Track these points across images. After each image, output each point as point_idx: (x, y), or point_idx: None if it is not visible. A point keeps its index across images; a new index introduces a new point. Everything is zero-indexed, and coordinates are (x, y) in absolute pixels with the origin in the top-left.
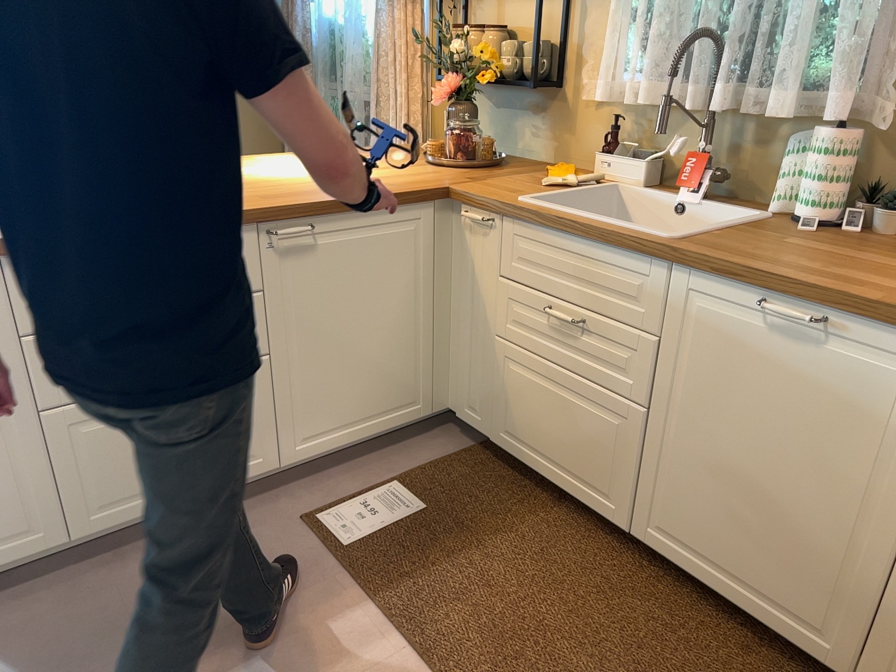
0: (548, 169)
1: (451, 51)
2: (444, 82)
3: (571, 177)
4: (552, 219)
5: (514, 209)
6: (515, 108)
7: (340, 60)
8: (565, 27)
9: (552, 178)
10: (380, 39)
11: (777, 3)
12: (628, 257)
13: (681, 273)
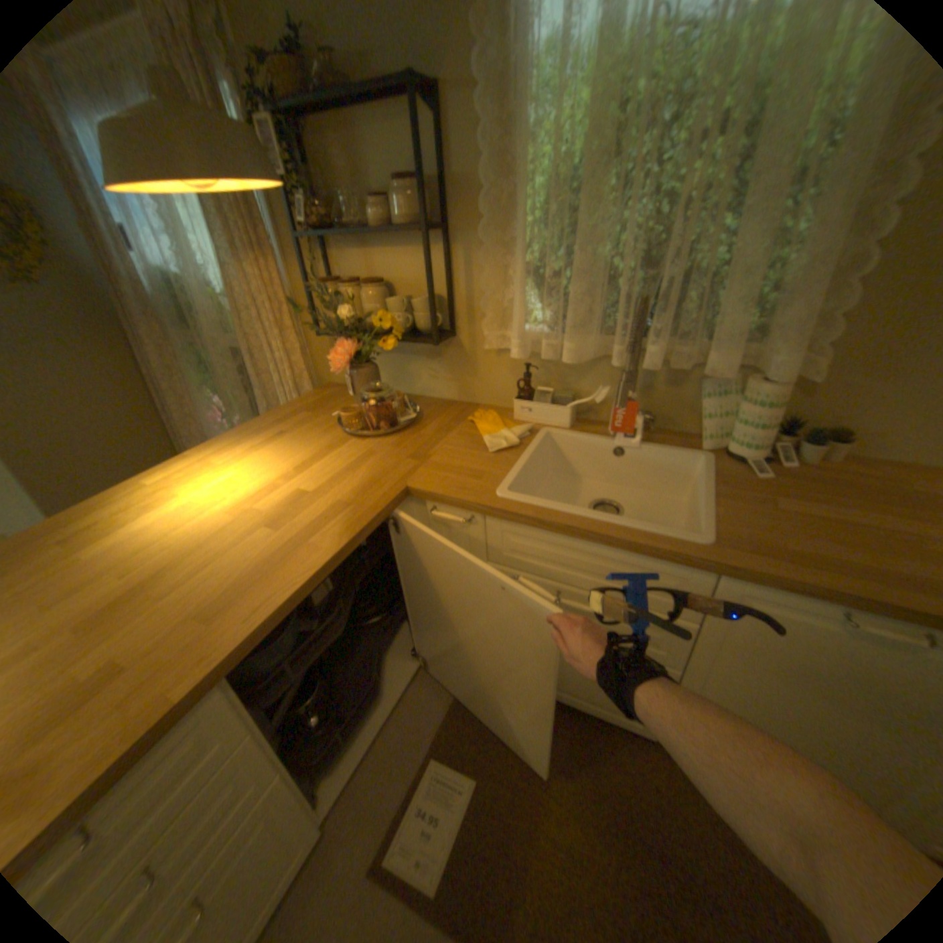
0: (475, 421)
1: (336, 312)
2: (339, 346)
3: (507, 432)
4: (559, 527)
5: (504, 512)
6: (406, 352)
7: (186, 309)
8: (450, 276)
9: (493, 440)
10: (228, 287)
11: (707, 261)
12: (662, 562)
13: (737, 582)
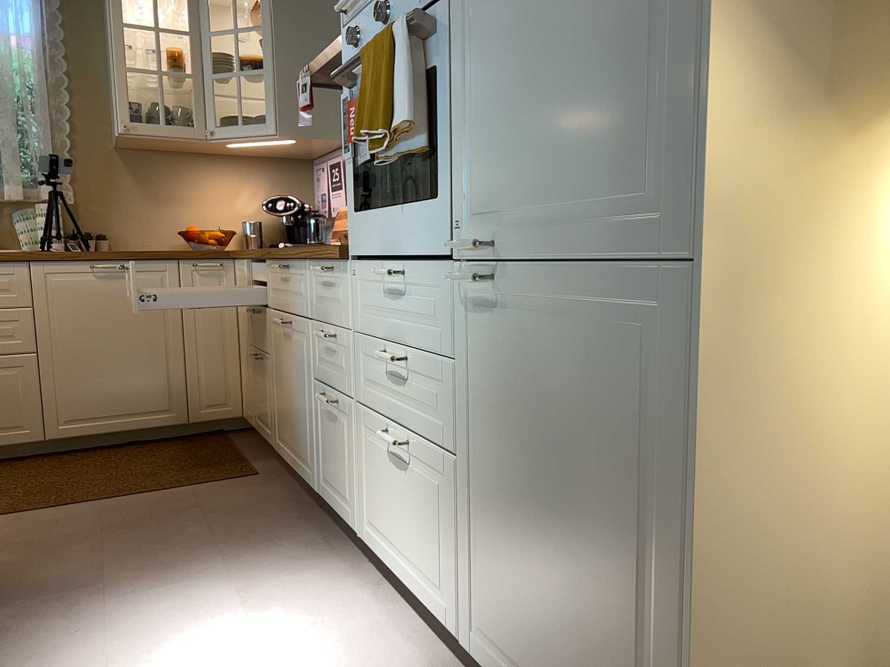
0: None
1: None
2: None
3: None
4: None
5: None
6: None
7: None
8: None
9: None
10: None
11: None
12: None
13: (38, 266)
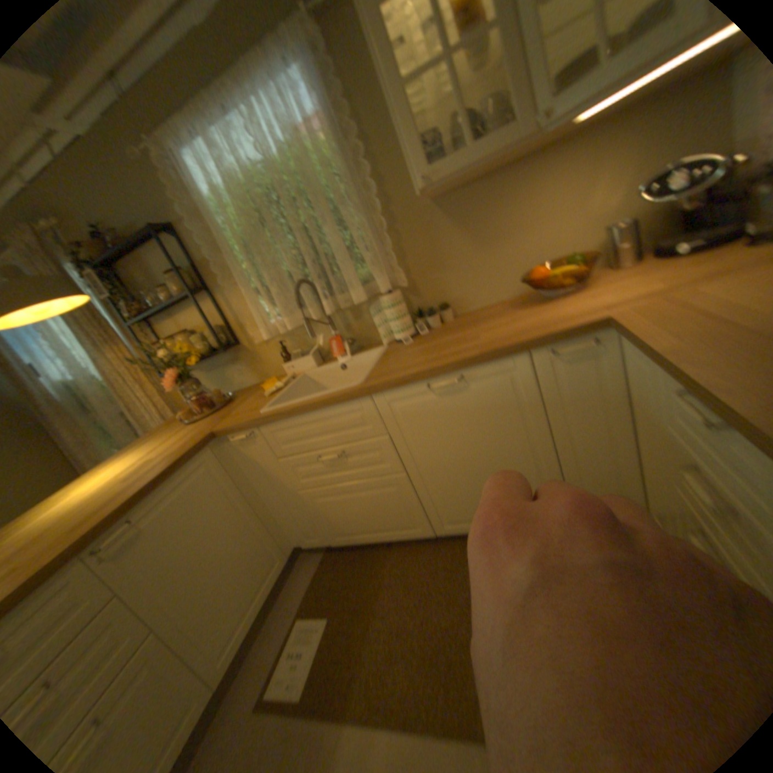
0: (262, 385)
1: (159, 356)
2: (167, 375)
3: (278, 382)
4: (290, 411)
5: (263, 418)
6: (219, 366)
7: (82, 399)
8: (221, 312)
9: (268, 389)
10: (105, 373)
11: (324, 252)
12: (345, 405)
13: (378, 396)
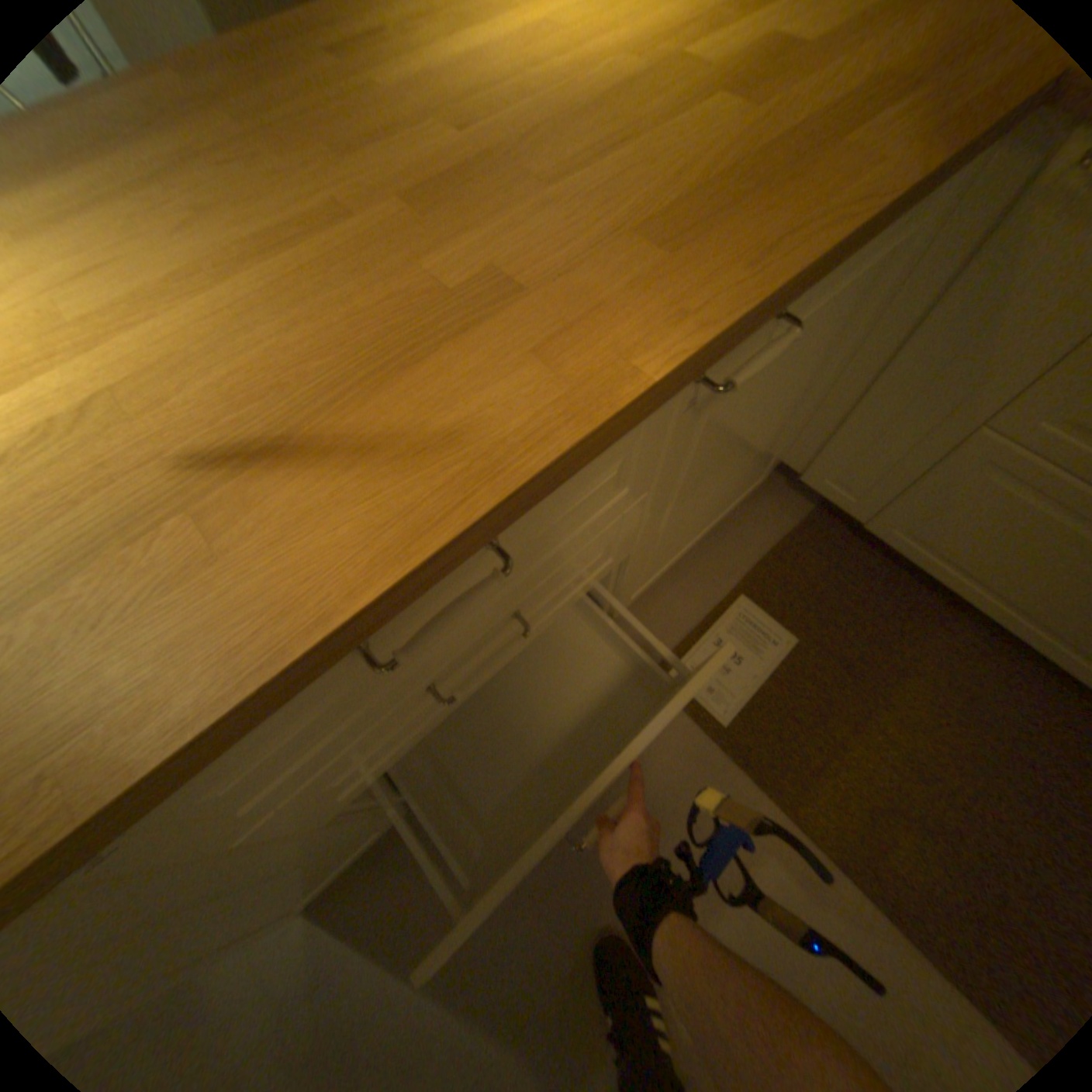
0: None
1: None
2: None
3: None
4: None
5: None
6: None
7: None
8: None
9: None
10: None
11: None
12: None
13: None
